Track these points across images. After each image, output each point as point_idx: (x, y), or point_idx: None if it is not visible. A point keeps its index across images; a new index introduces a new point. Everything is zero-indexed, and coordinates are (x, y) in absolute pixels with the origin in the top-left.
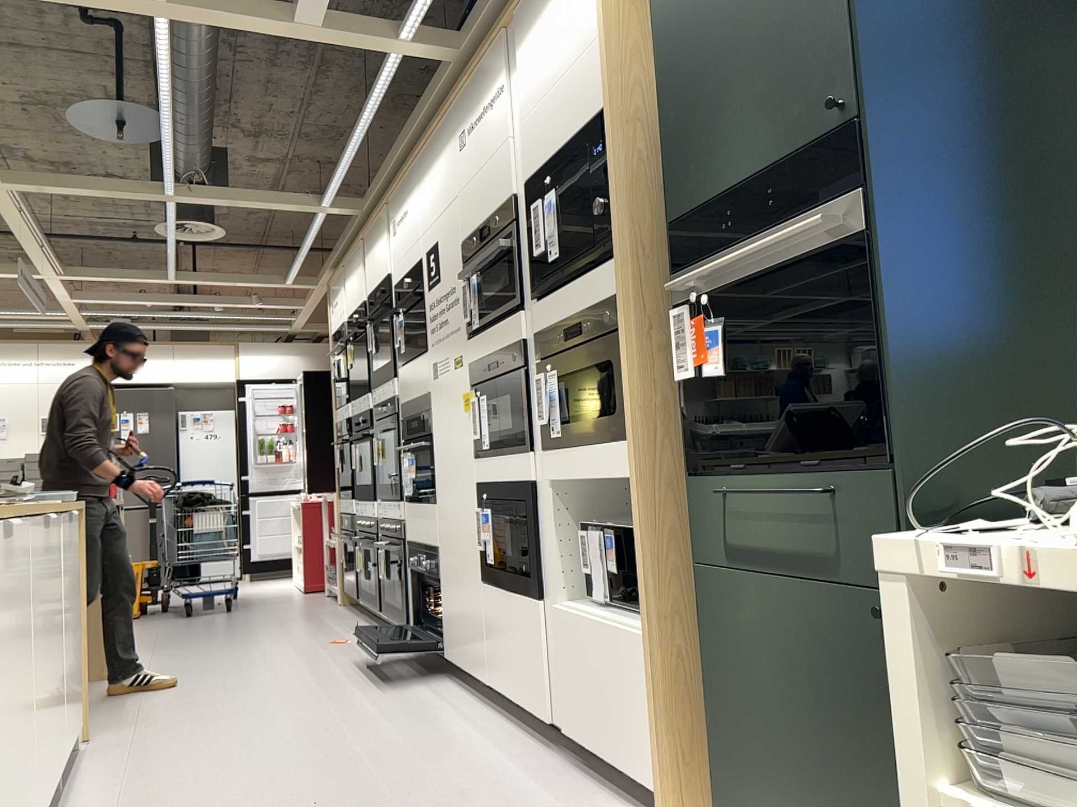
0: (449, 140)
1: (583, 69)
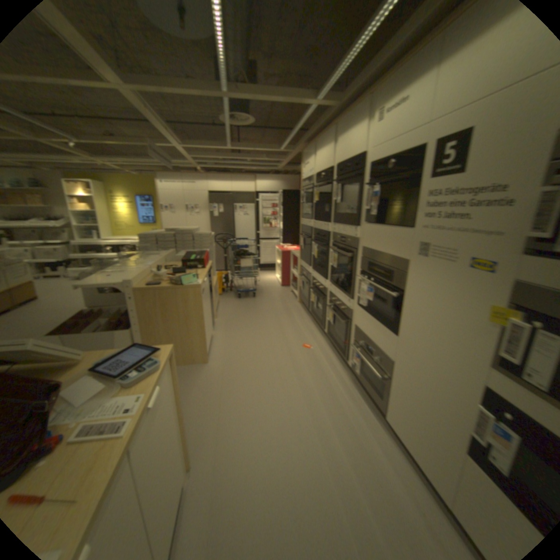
0: None
1: None
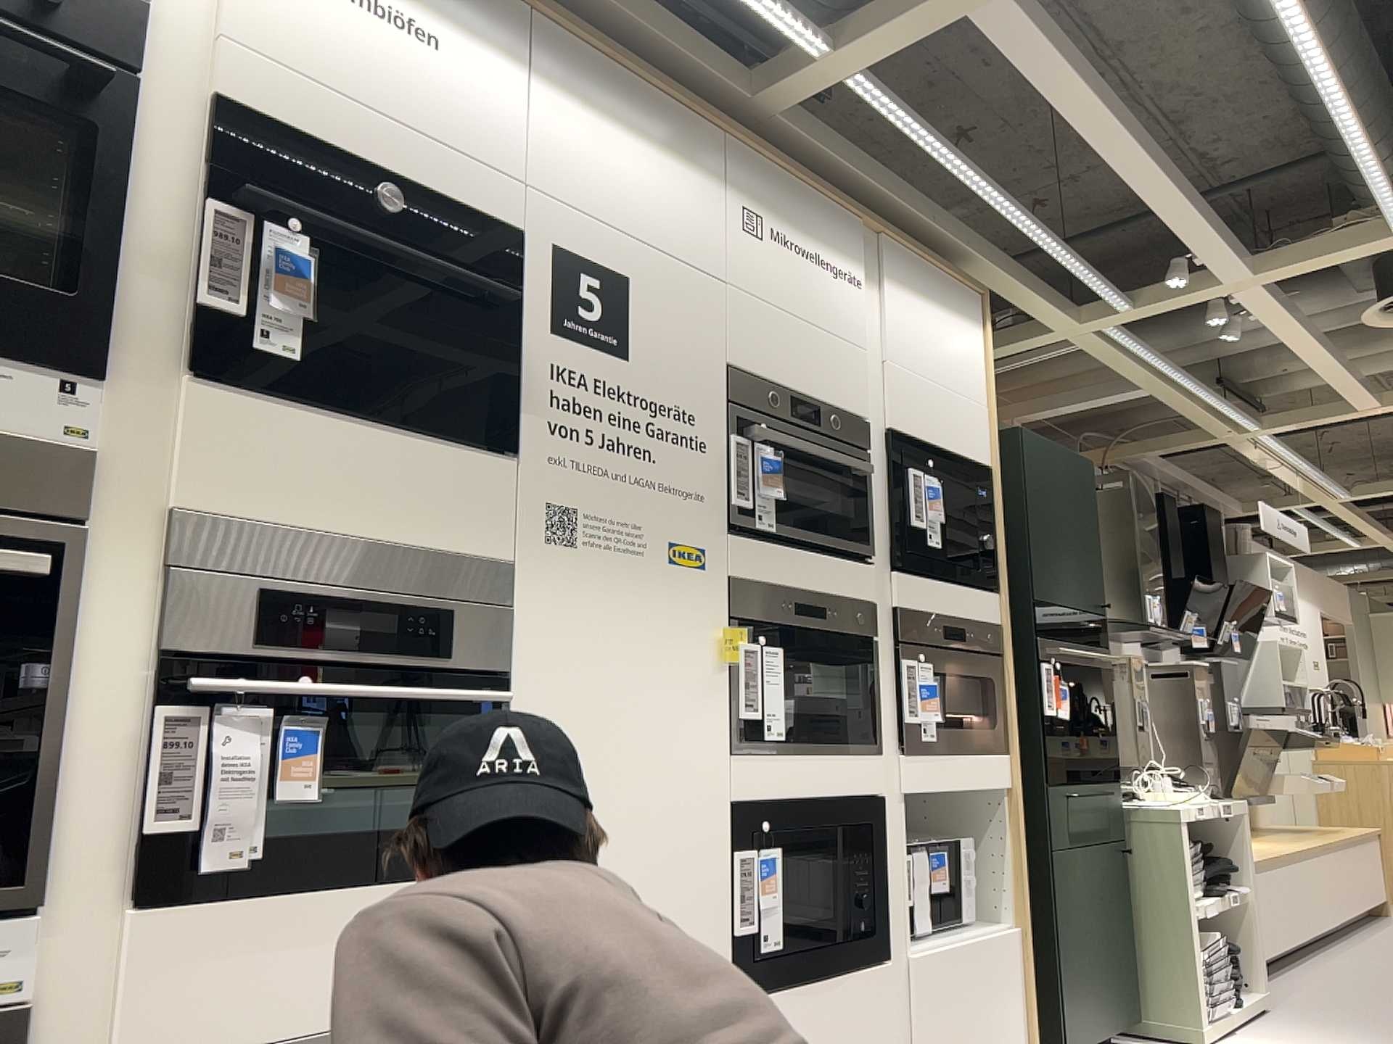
0: (705, 169)
1: (966, 408)
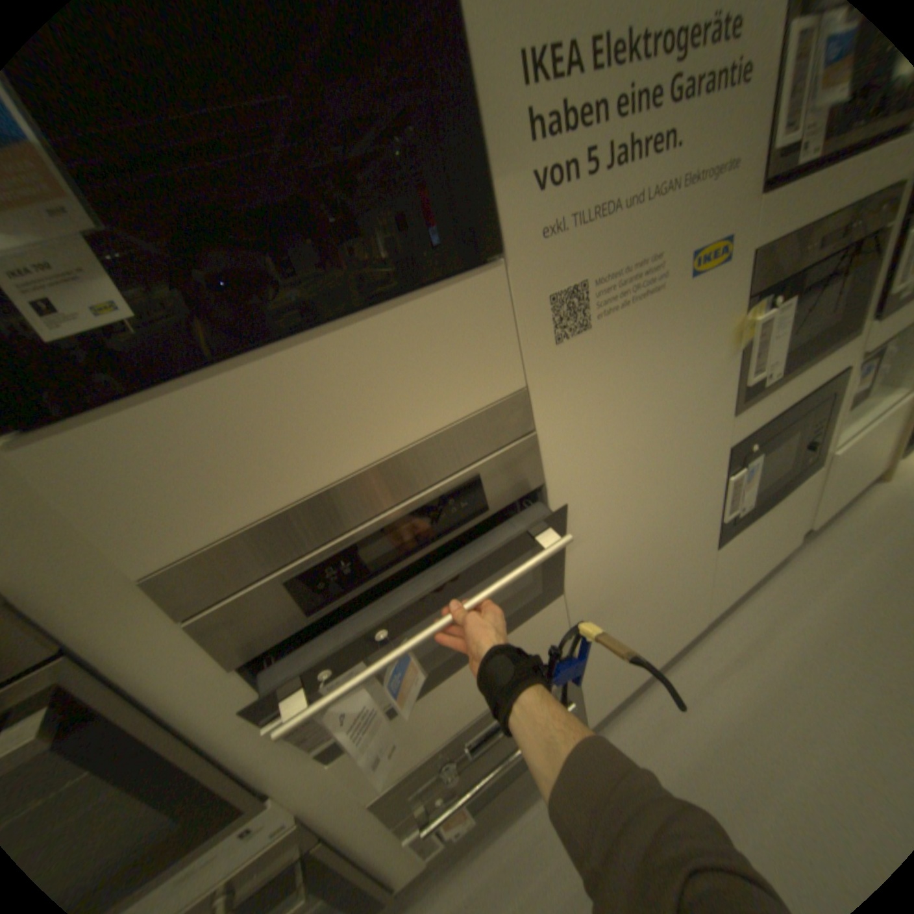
0: None
1: None
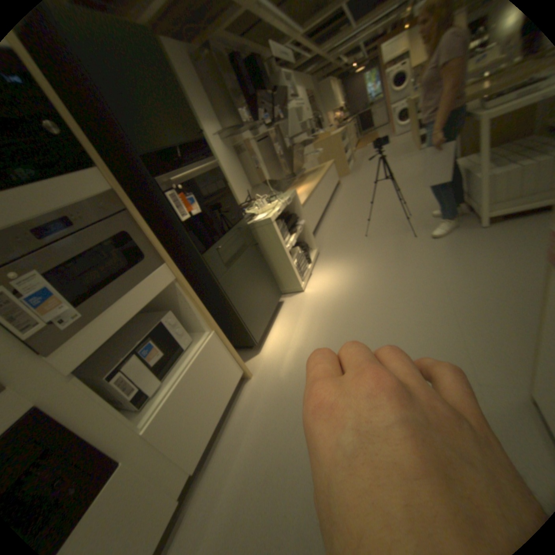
0: None
1: None
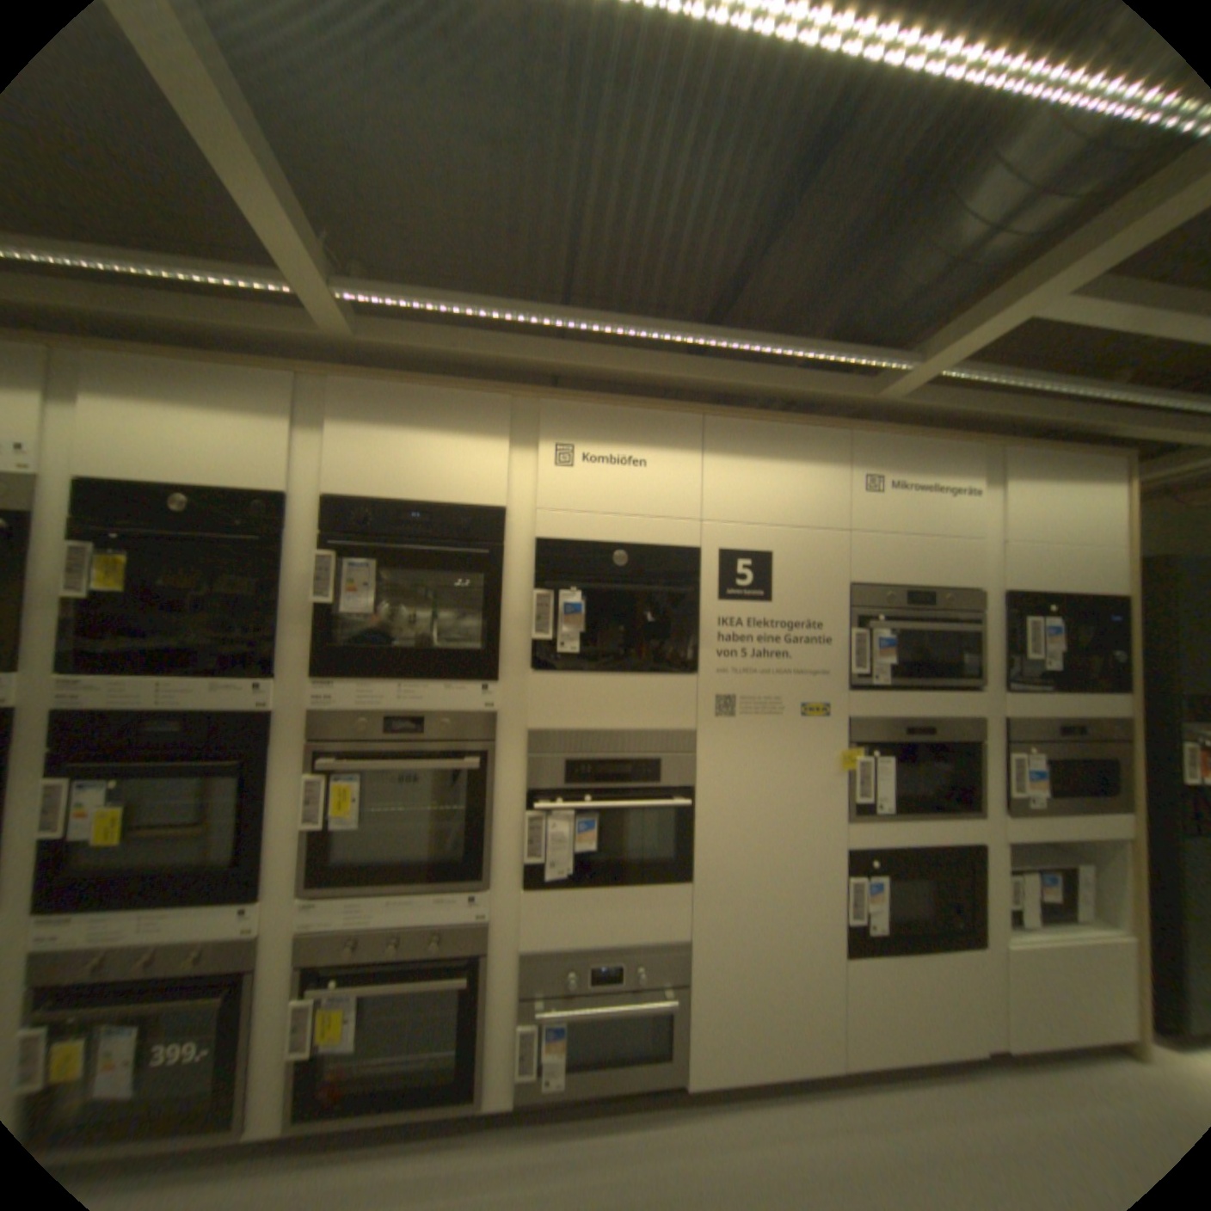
0: (834, 460)
1: (1103, 555)
